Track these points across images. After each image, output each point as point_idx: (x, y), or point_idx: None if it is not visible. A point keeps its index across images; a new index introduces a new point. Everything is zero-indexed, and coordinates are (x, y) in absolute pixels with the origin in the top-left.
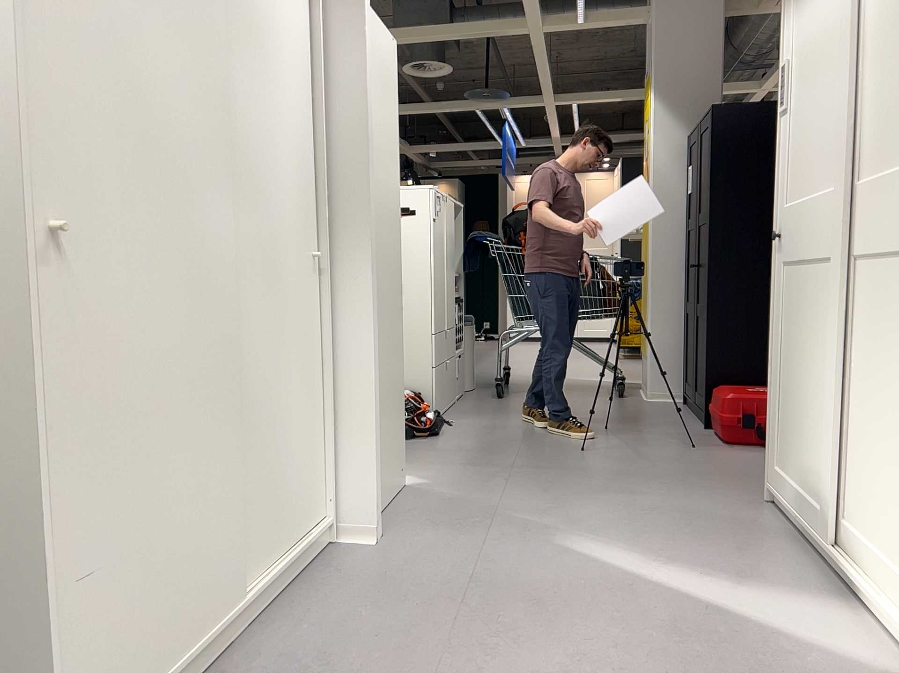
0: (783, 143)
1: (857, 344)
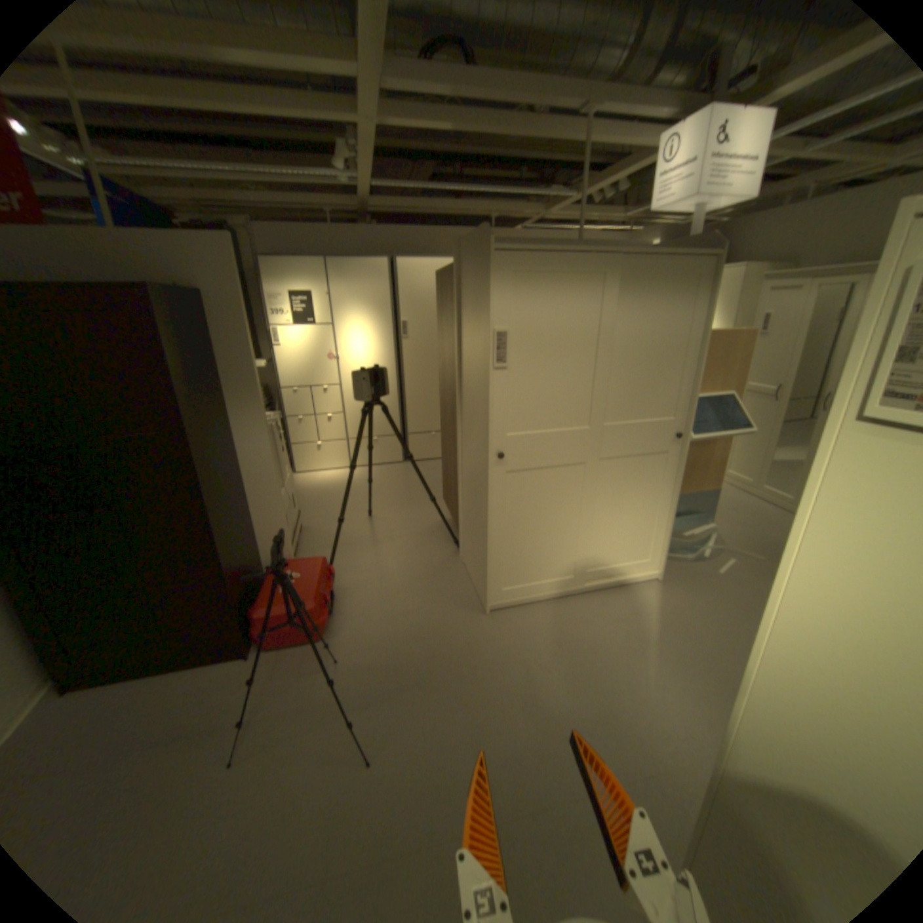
0: (506, 390)
1: (603, 496)
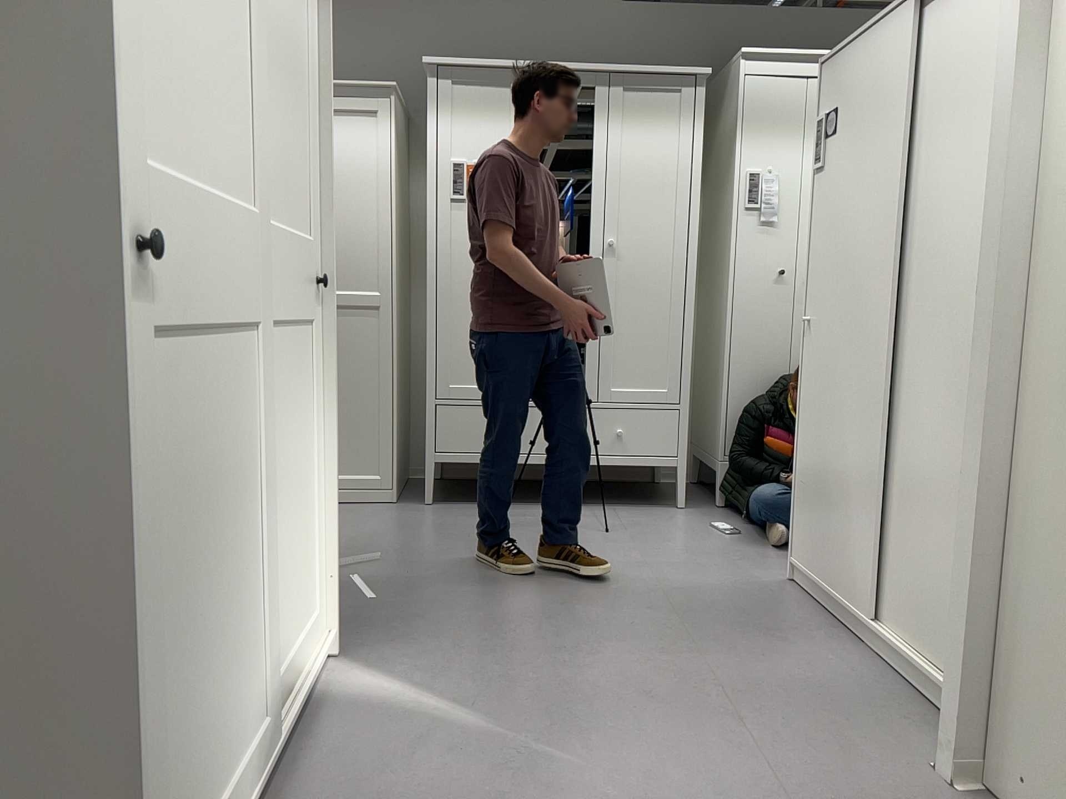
0: None
1: (262, 445)
